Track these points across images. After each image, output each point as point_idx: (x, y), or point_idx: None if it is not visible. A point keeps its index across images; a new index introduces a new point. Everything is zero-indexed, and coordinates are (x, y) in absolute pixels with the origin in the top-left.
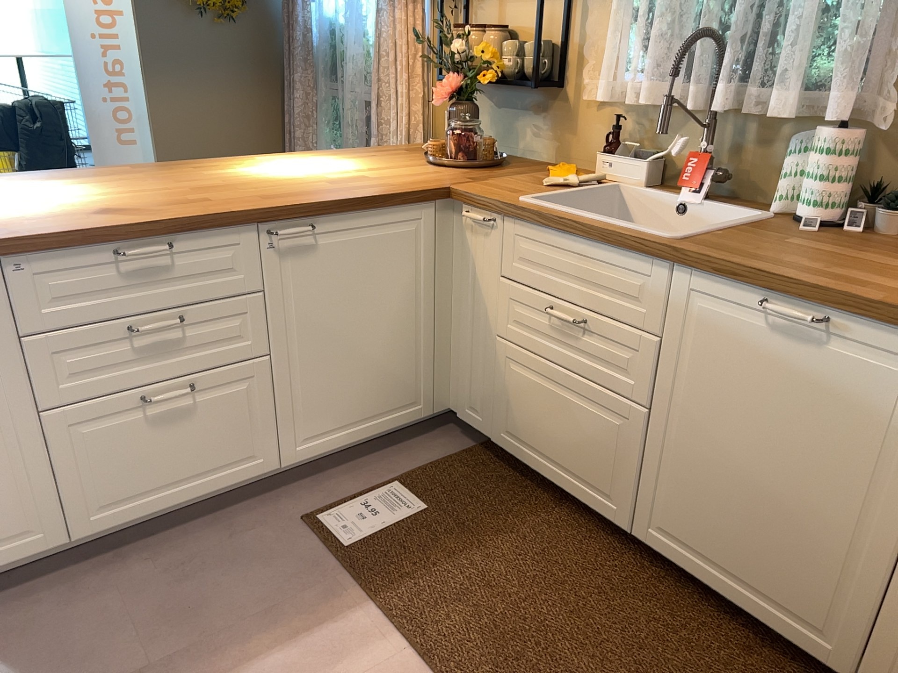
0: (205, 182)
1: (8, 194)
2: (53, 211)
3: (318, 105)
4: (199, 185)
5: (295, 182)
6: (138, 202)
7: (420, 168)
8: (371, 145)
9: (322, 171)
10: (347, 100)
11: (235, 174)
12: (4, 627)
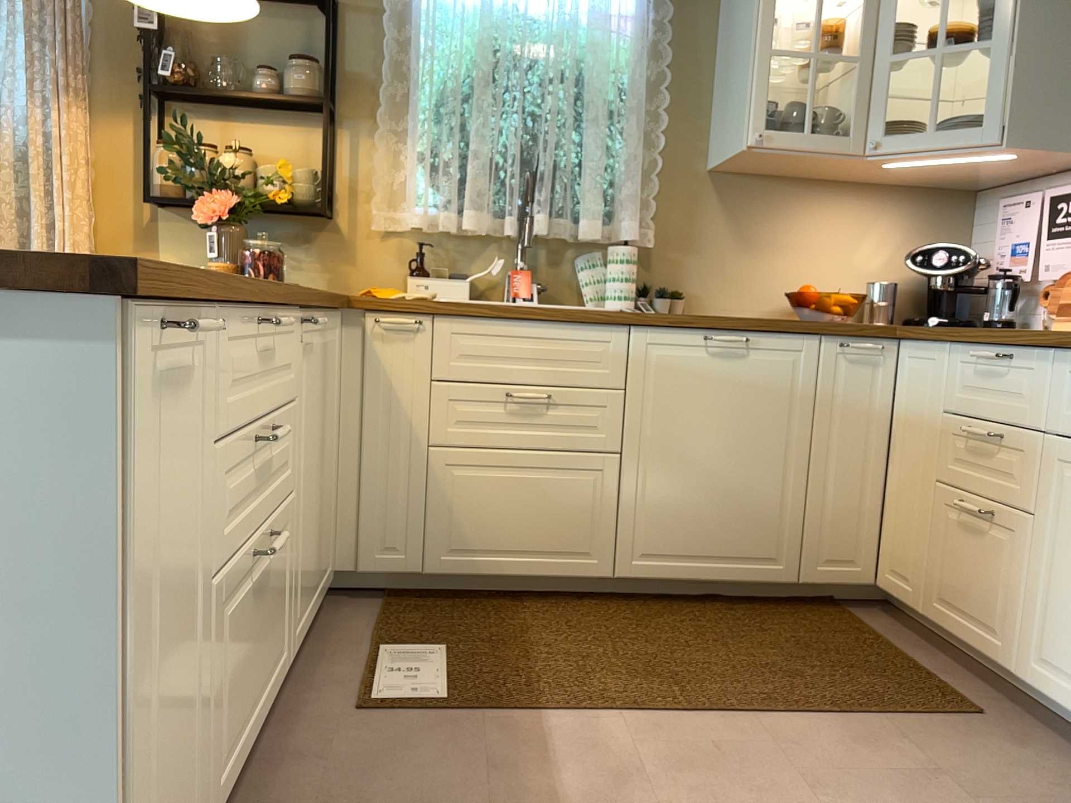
0: None
1: None
2: None
3: None
4: None
5: None
6: None
7: None
8: None
9: None
10: None
11: None
12: None
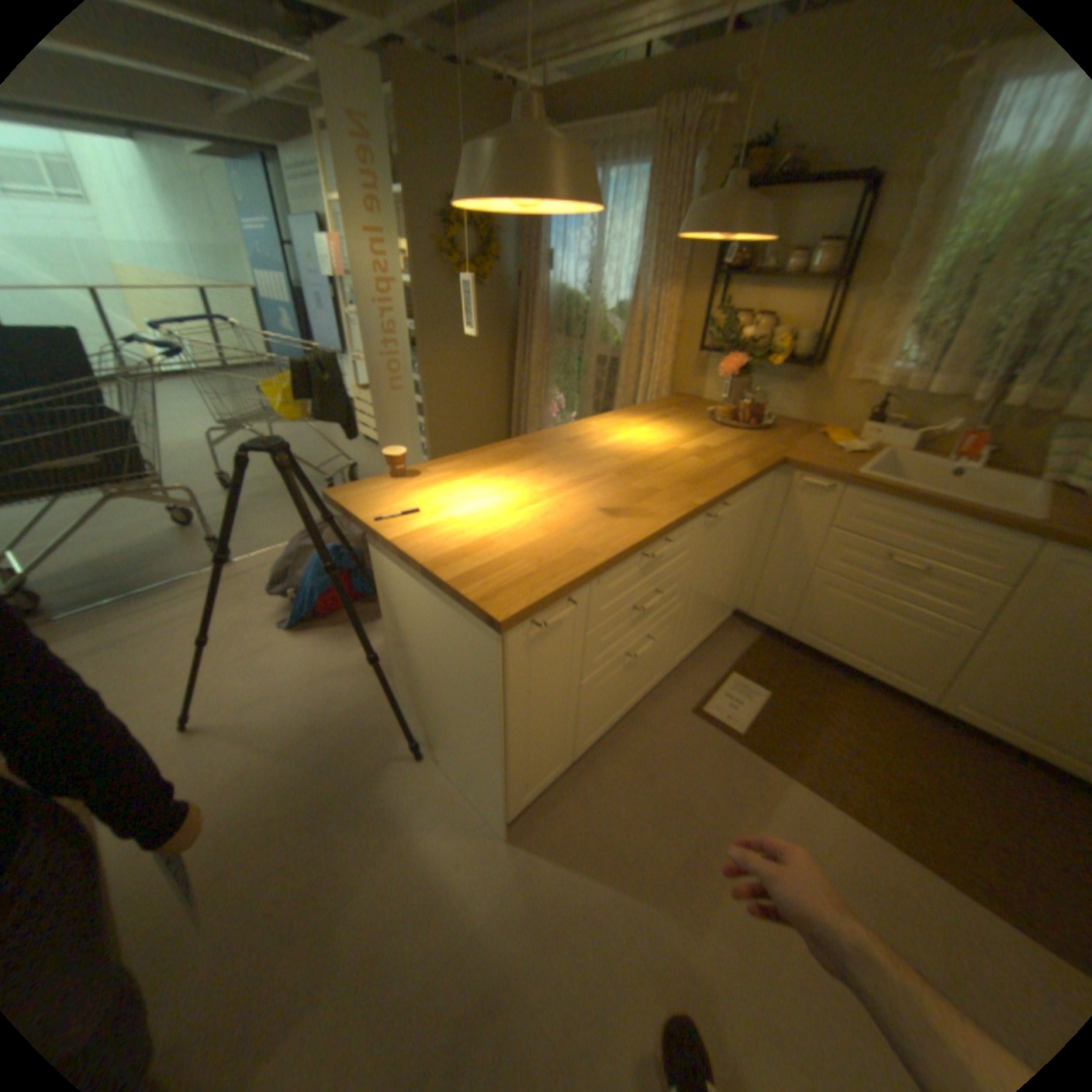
0: (604, 461)
1: (486, 492)
2: (564, 515)
3: (547, 355)
4: (611, 468)
5: (670, 457)
6: (607, 497)
7: (724, 432)
8: (617, 395)
9: (663, 440)
10: (584, 354)
11: (609, 448)
12: (555, 839)
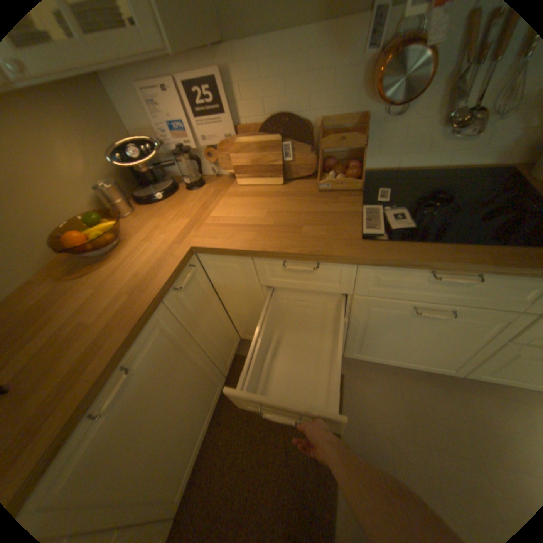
0: None
1: None
2: None
3: None
4: None
5: None
6: None
7: None
8: None
9: None
10: None
11: None
12: None
